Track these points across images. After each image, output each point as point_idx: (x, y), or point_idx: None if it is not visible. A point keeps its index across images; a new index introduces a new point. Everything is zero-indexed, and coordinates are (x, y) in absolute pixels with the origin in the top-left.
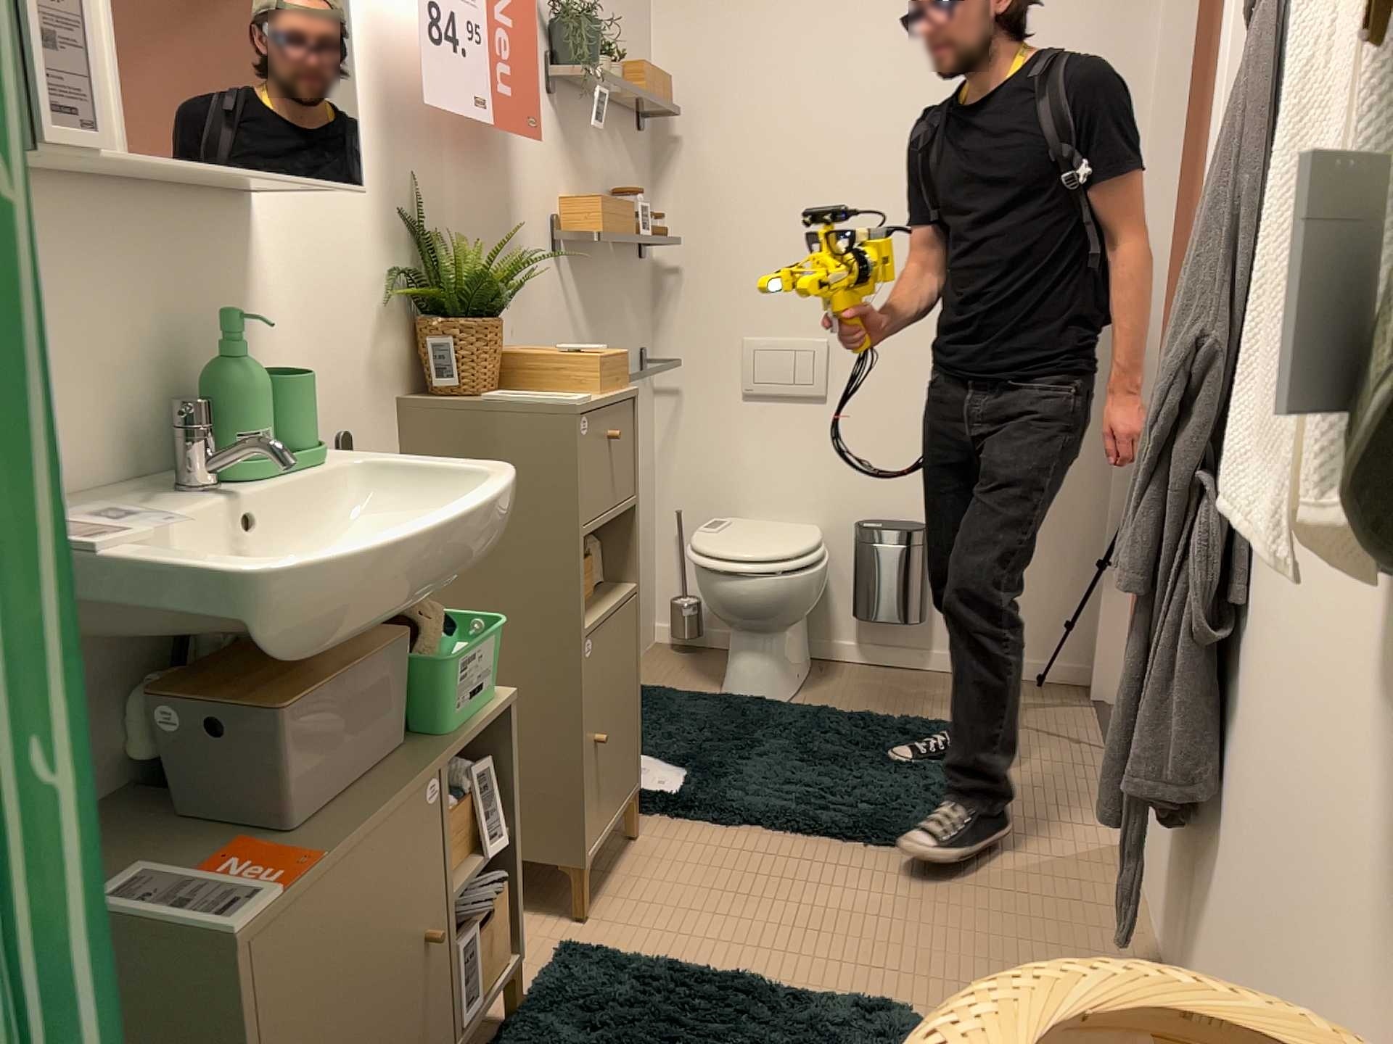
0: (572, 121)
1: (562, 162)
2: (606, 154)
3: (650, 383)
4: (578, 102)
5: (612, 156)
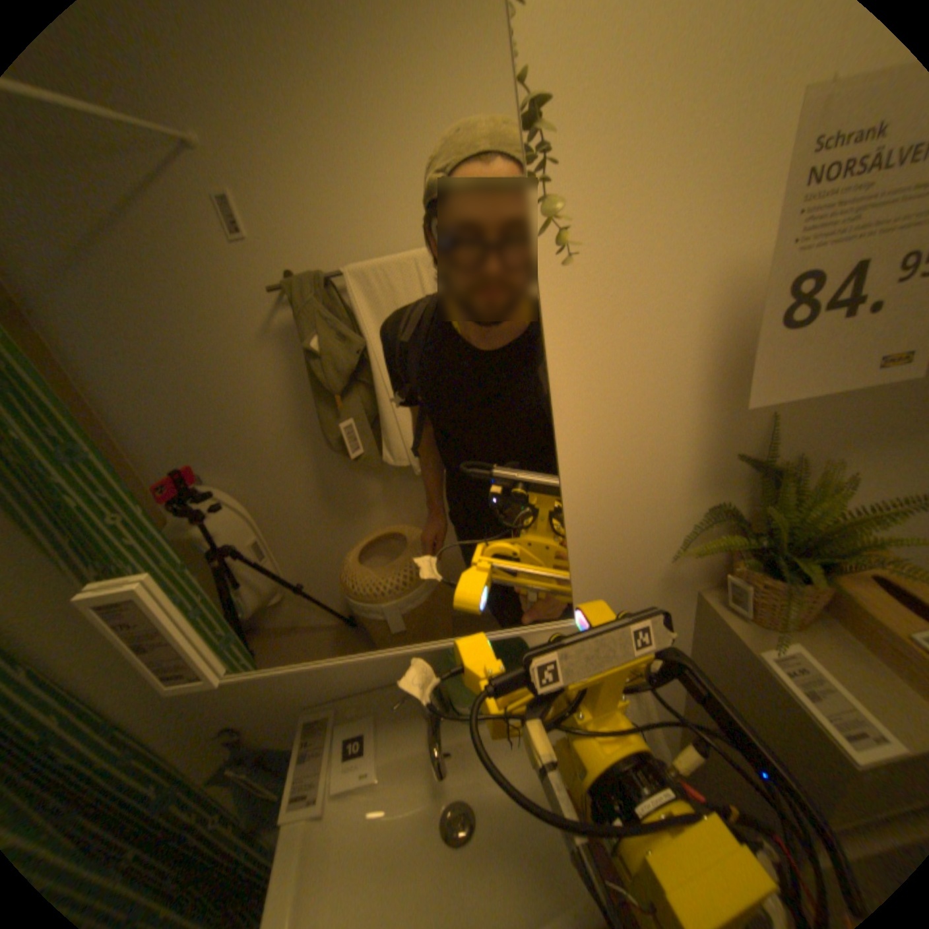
0: None
1: None
2: None
3: None
4: None
5: None
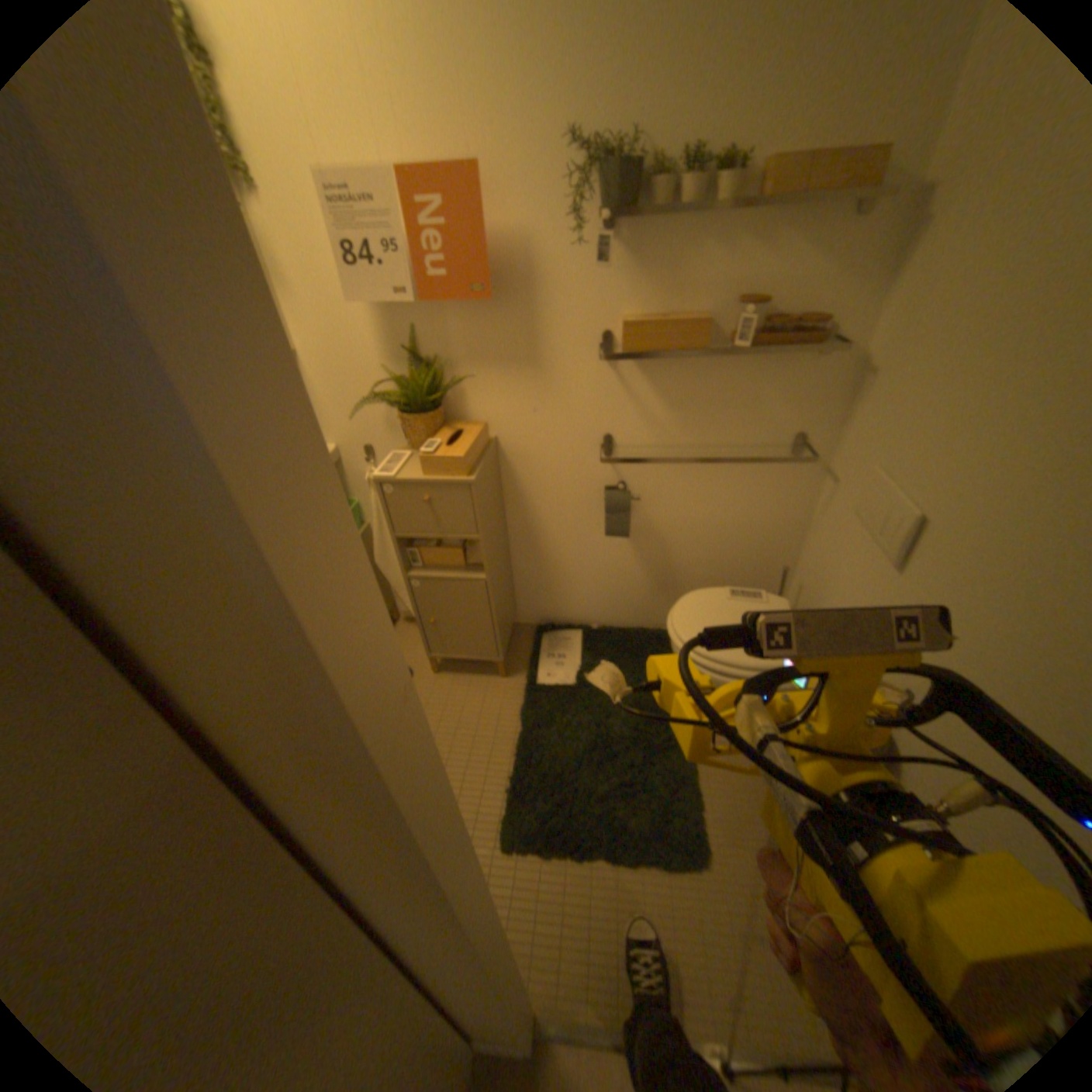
0: (655, 239)
1: (626, 282)
2: (738, 256)
3: (816, 462)
4: (675, 215)
5: (757, 255)
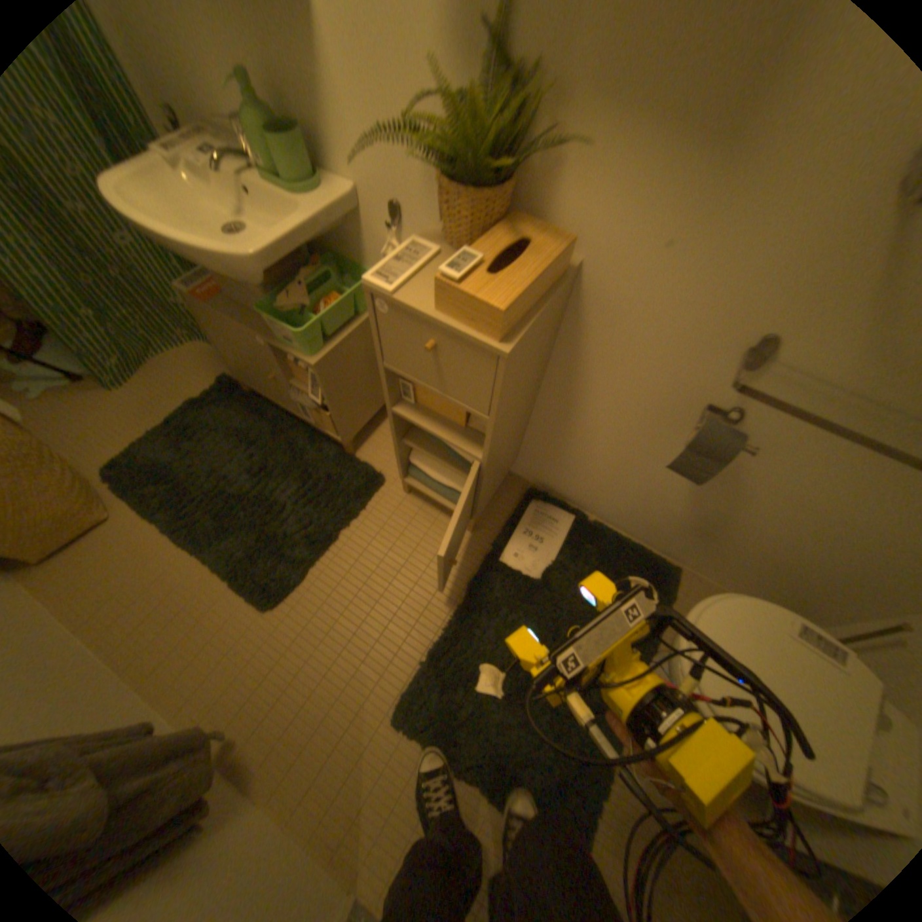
0: None
1: None
2: None
3: None
4: None
5: None
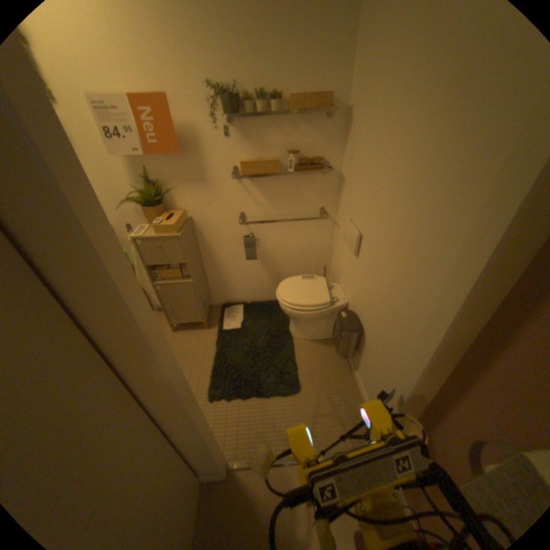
0: (250, 127)
1: (240, 146)
2: (285, 135)
3: (330, 220)
4: (257, 118)
5: (293, 134)
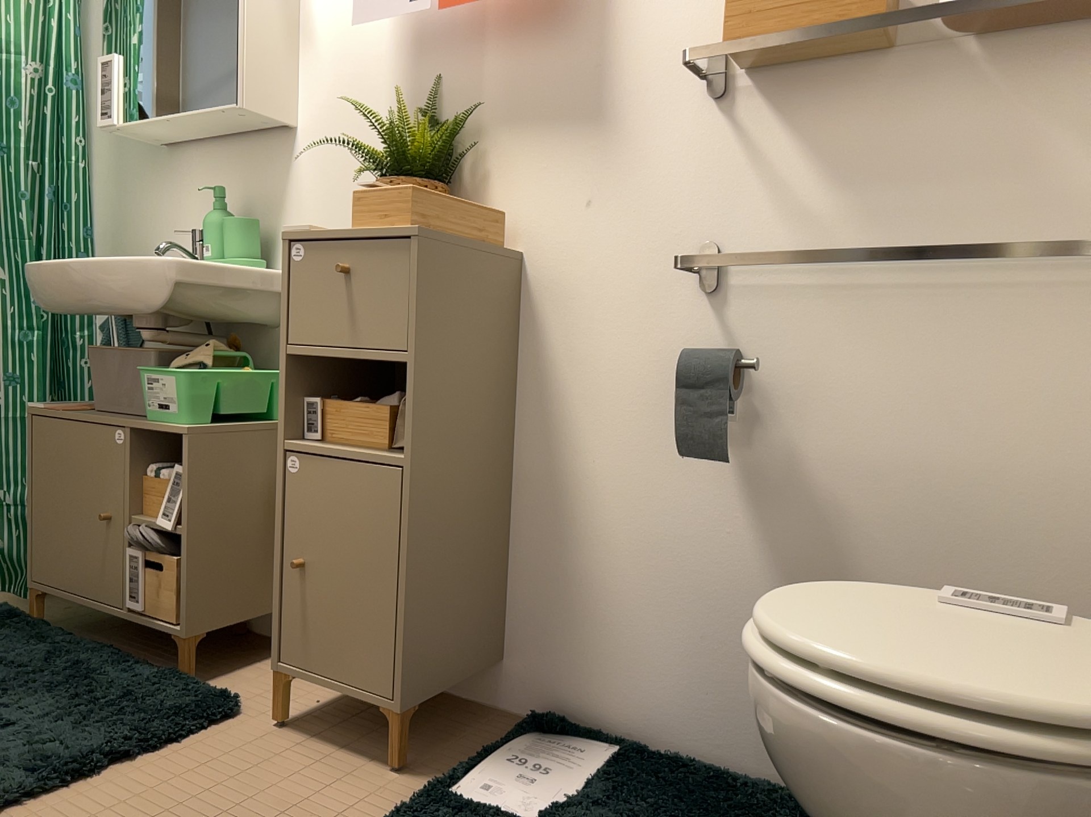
0: None
1: None
2: None
3: None
4: None
5: None
